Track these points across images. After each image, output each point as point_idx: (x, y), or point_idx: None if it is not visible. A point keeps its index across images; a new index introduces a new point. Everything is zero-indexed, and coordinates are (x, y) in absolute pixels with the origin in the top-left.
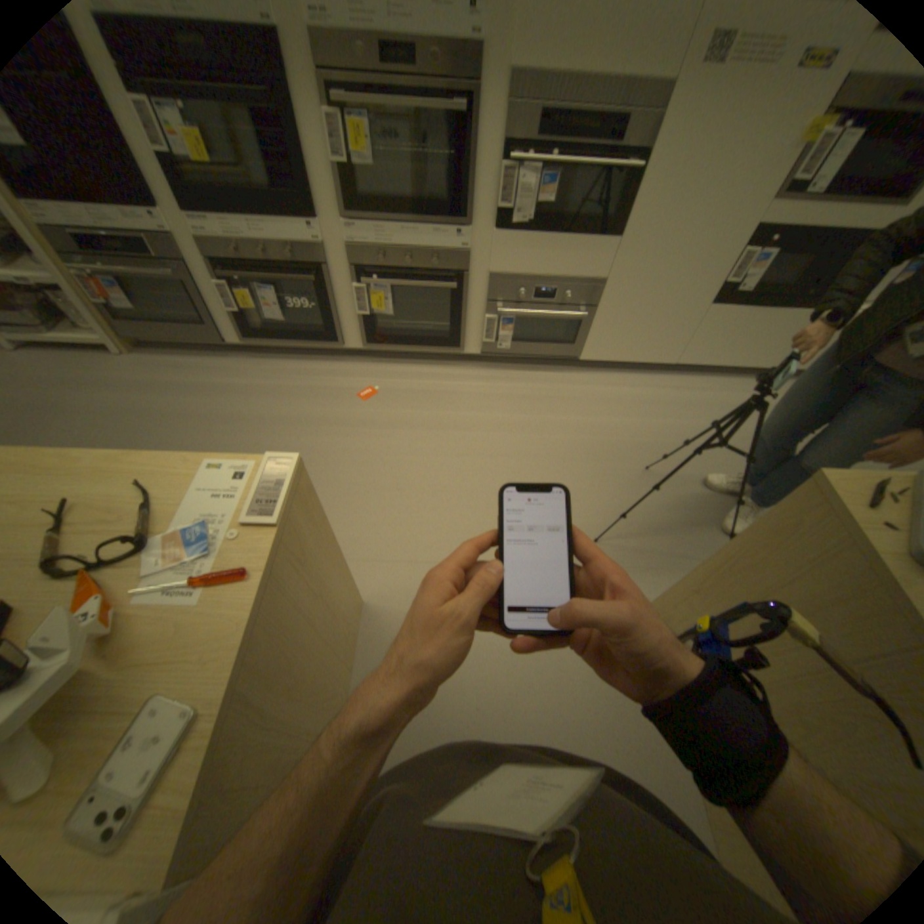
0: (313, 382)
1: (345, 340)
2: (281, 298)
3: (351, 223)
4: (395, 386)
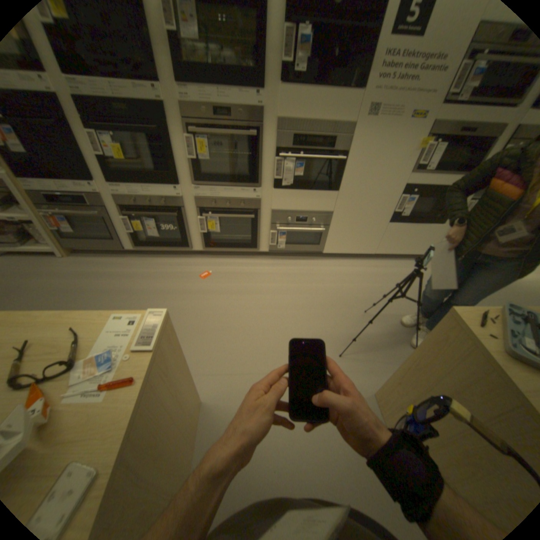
0: (174, 270)
1: (193, 246)
2: (158, 225)
3: (197, 187)
4: (221, 270)
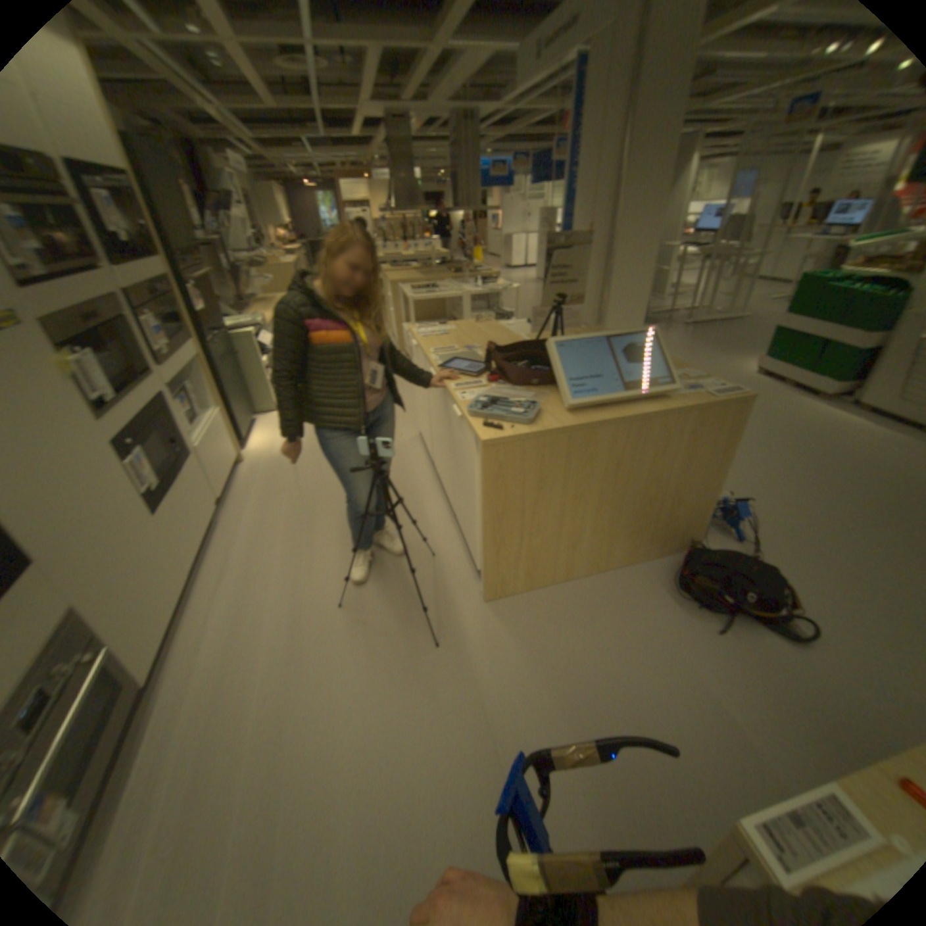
0: None
1: None
2: None
3: None
4: None
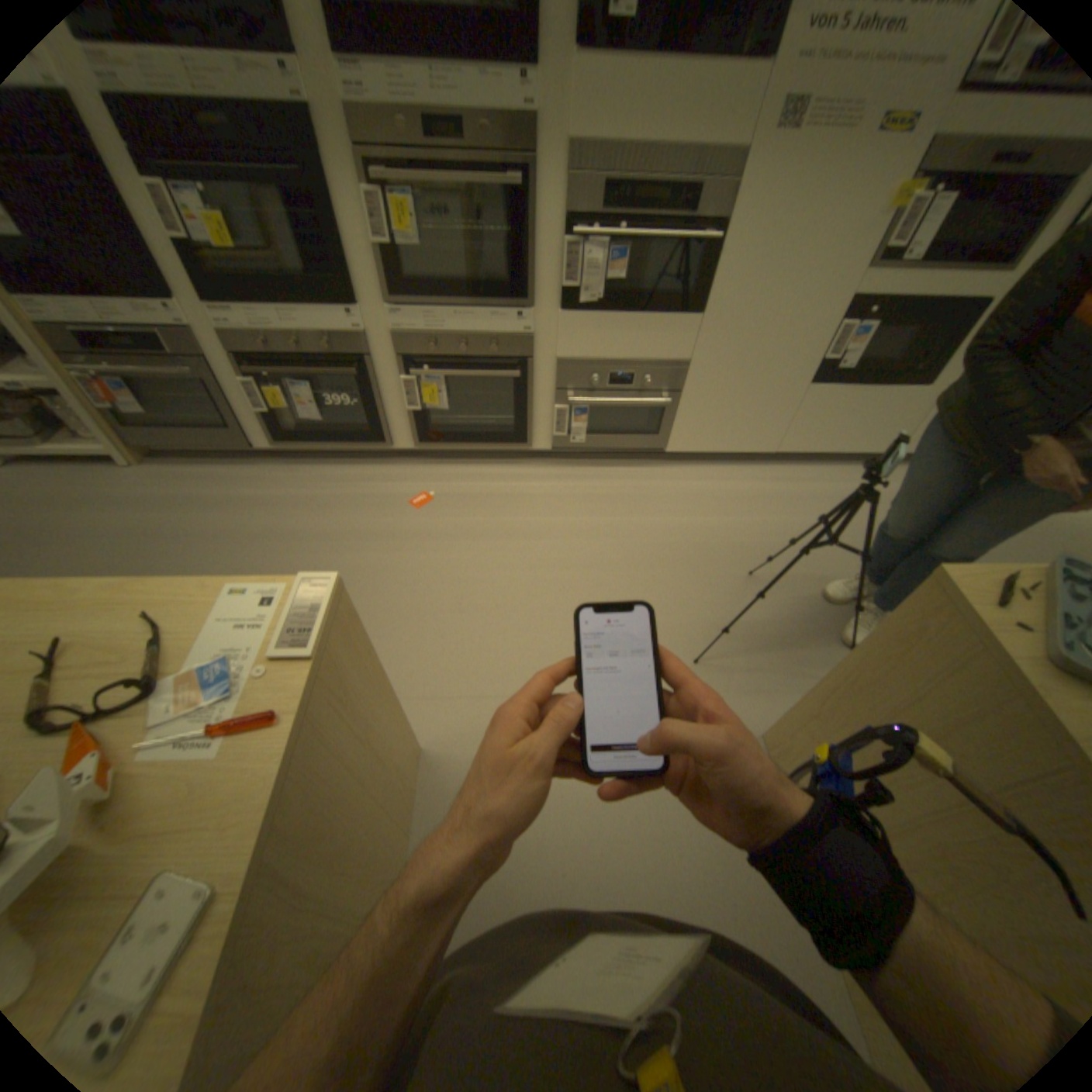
0: (357, 490)
1: (393, 440)
2: (318, 396)
3: (396, 309)
4: (453, 490)
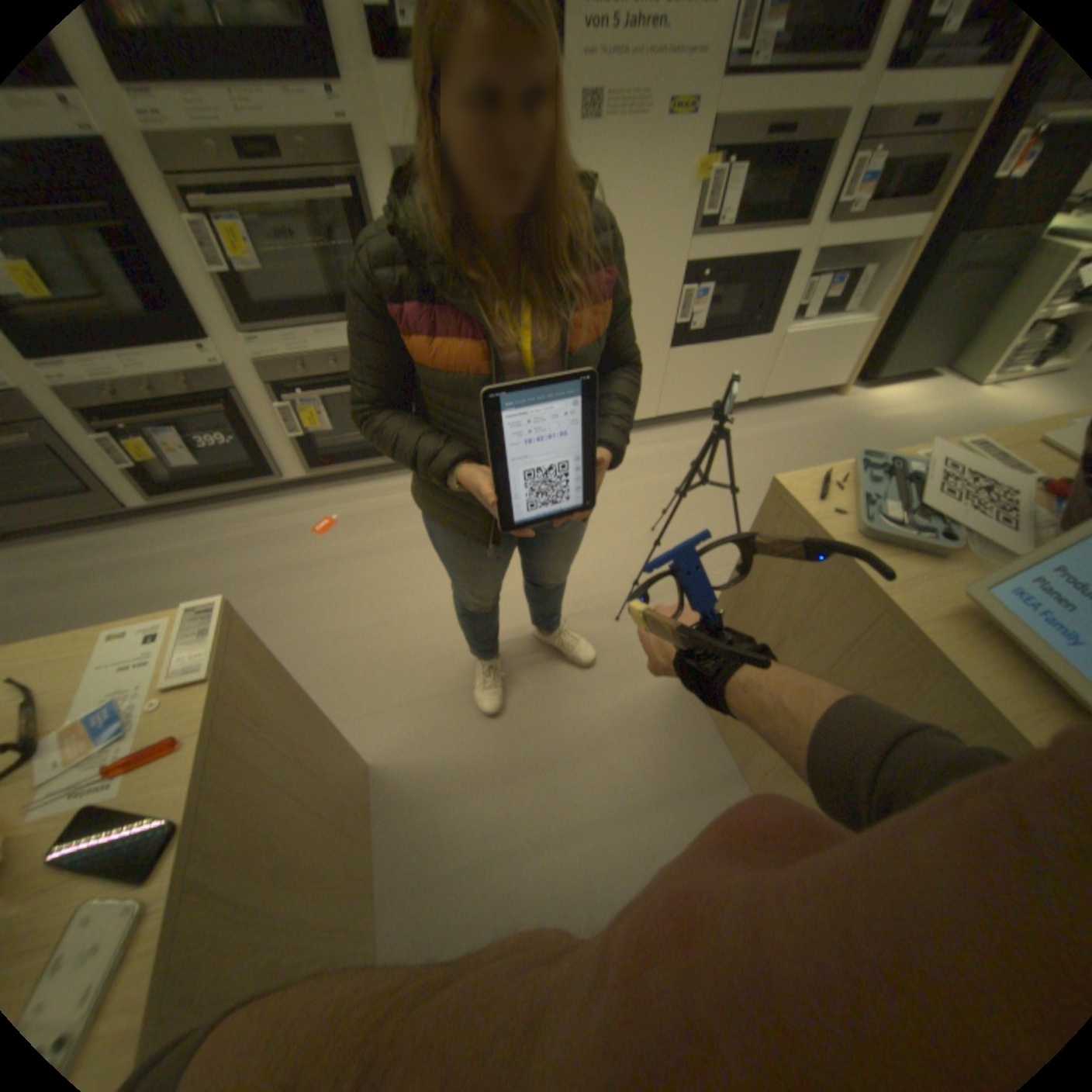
0: (255, 529)
1: (283, 470)
2: (189, 439)
3: (253, 336)
4: (357, 509)
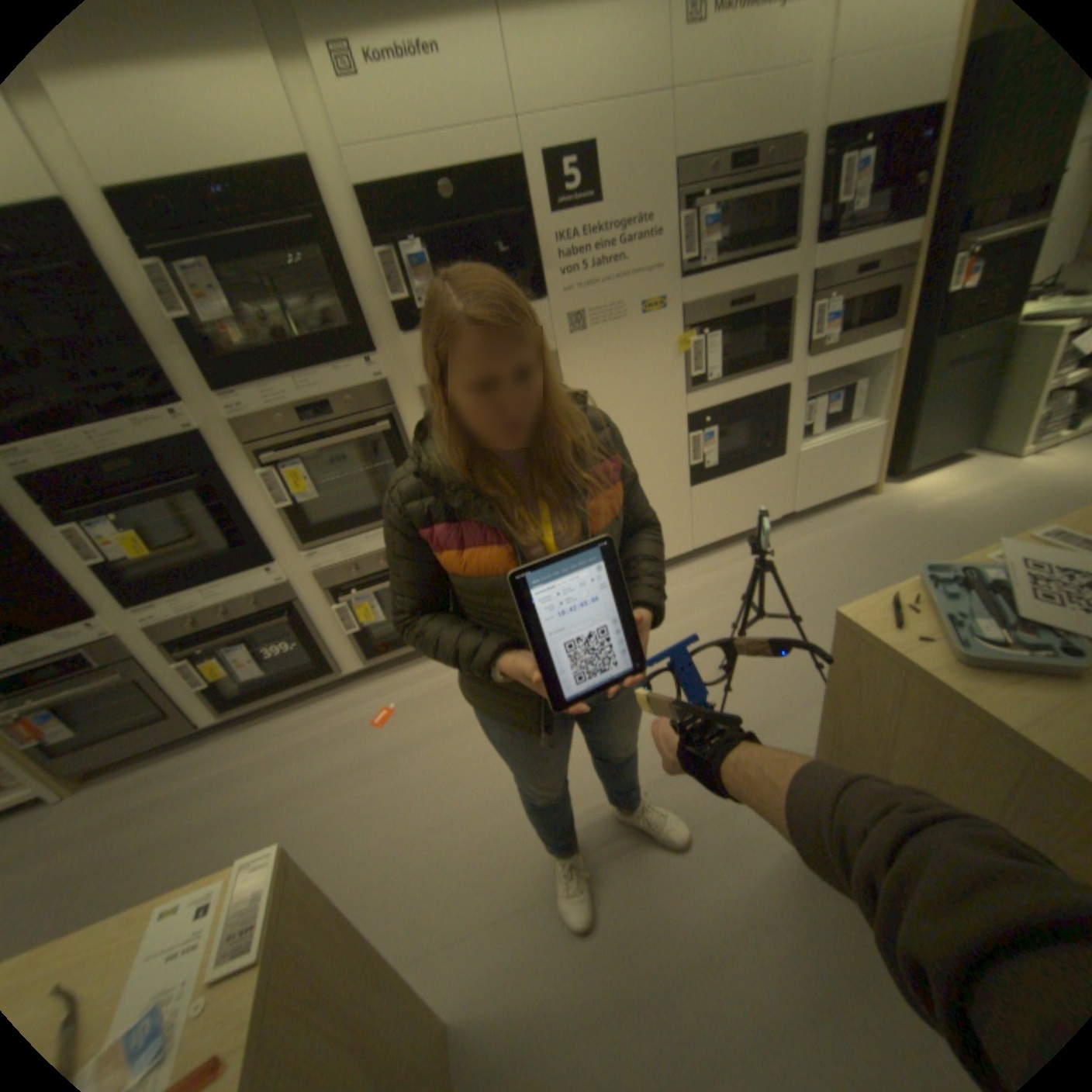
0: (315, 732)
1: (340, 667)
2: (256, 653)
3: (312, 552)
4: (412, 695)
